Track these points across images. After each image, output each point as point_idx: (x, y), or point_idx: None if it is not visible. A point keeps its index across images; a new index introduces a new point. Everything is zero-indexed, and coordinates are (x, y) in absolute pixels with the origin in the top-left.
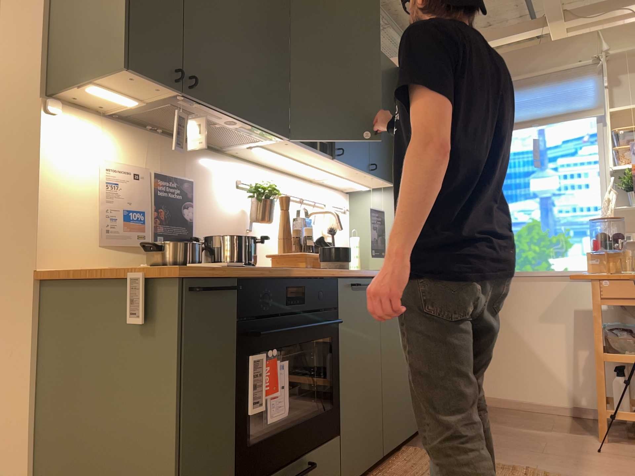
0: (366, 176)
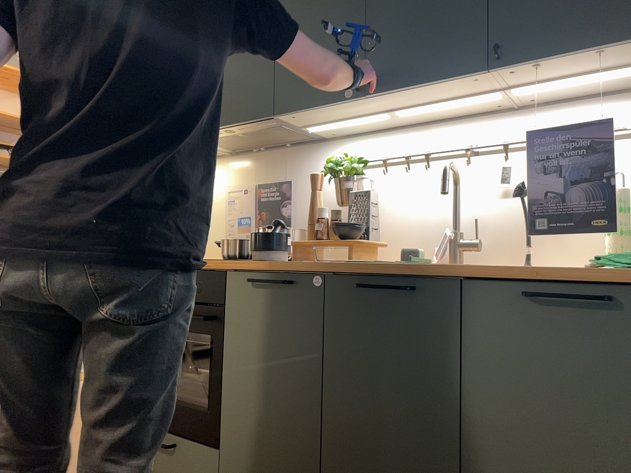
0: (518, 73)
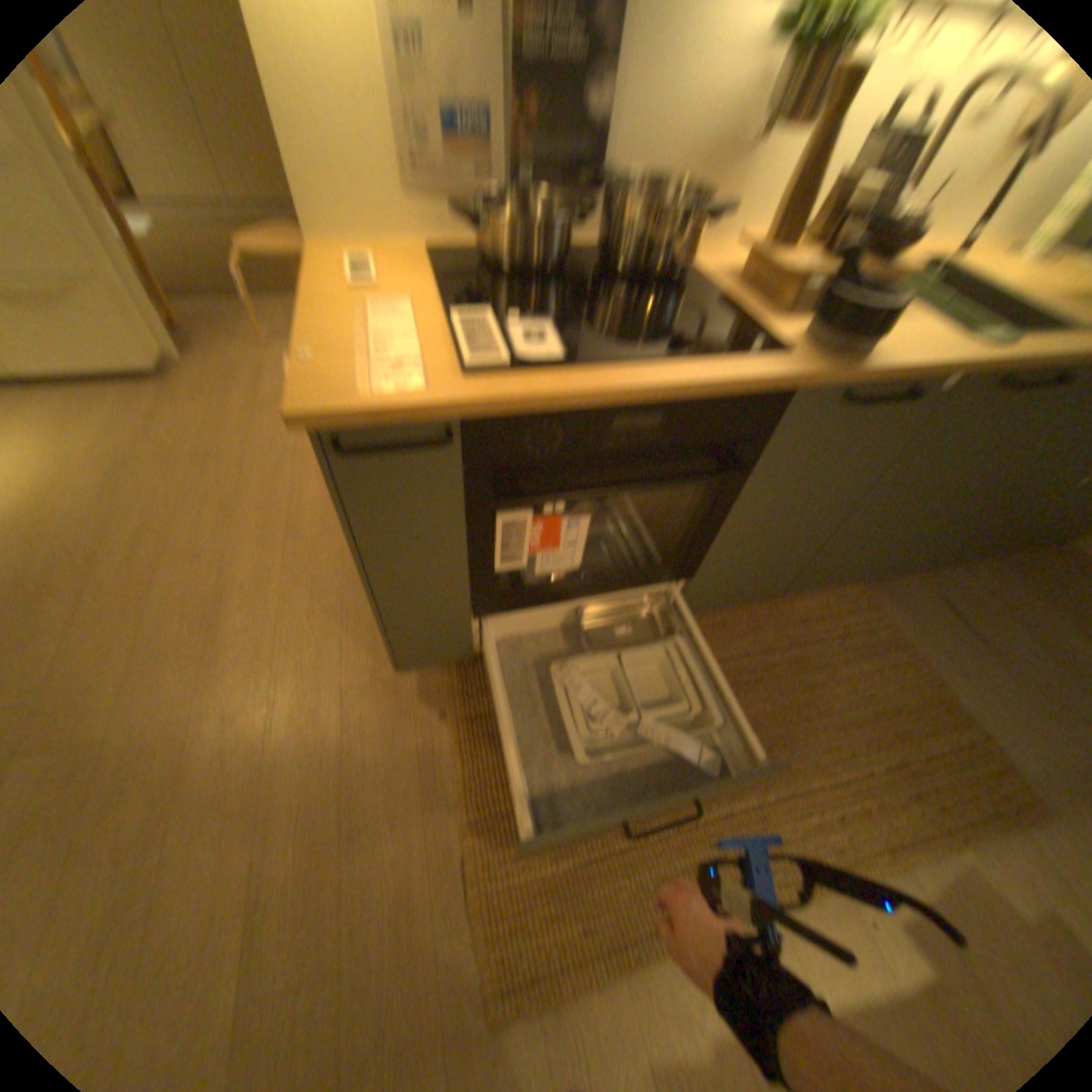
0: None
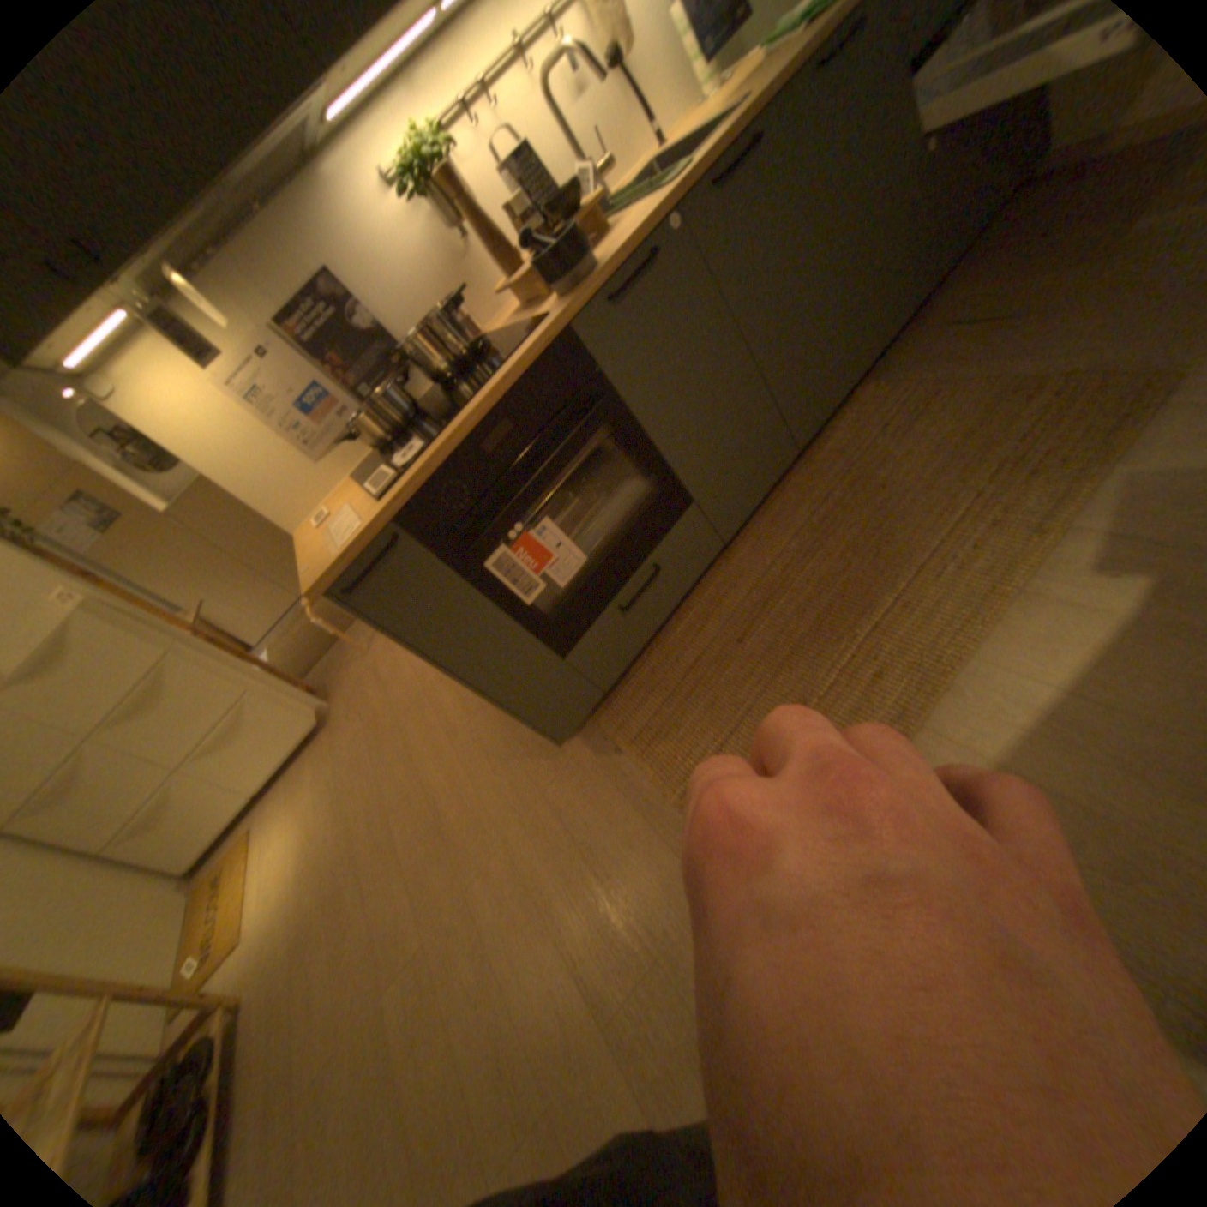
0: None
